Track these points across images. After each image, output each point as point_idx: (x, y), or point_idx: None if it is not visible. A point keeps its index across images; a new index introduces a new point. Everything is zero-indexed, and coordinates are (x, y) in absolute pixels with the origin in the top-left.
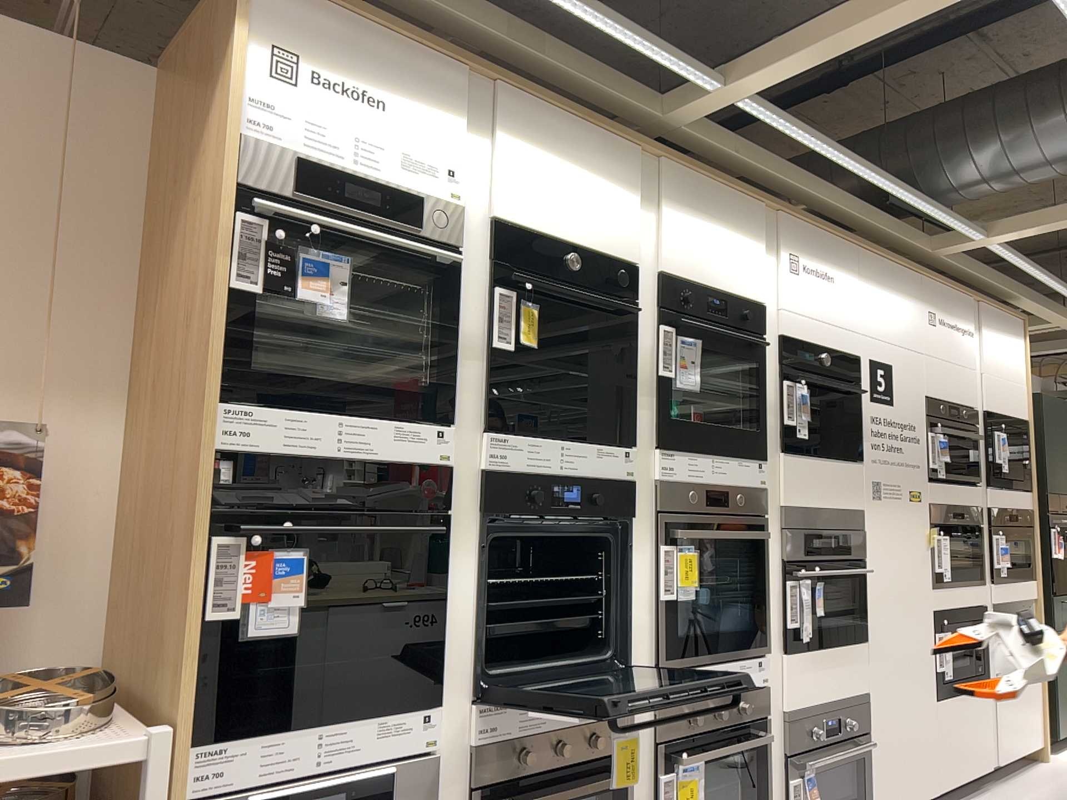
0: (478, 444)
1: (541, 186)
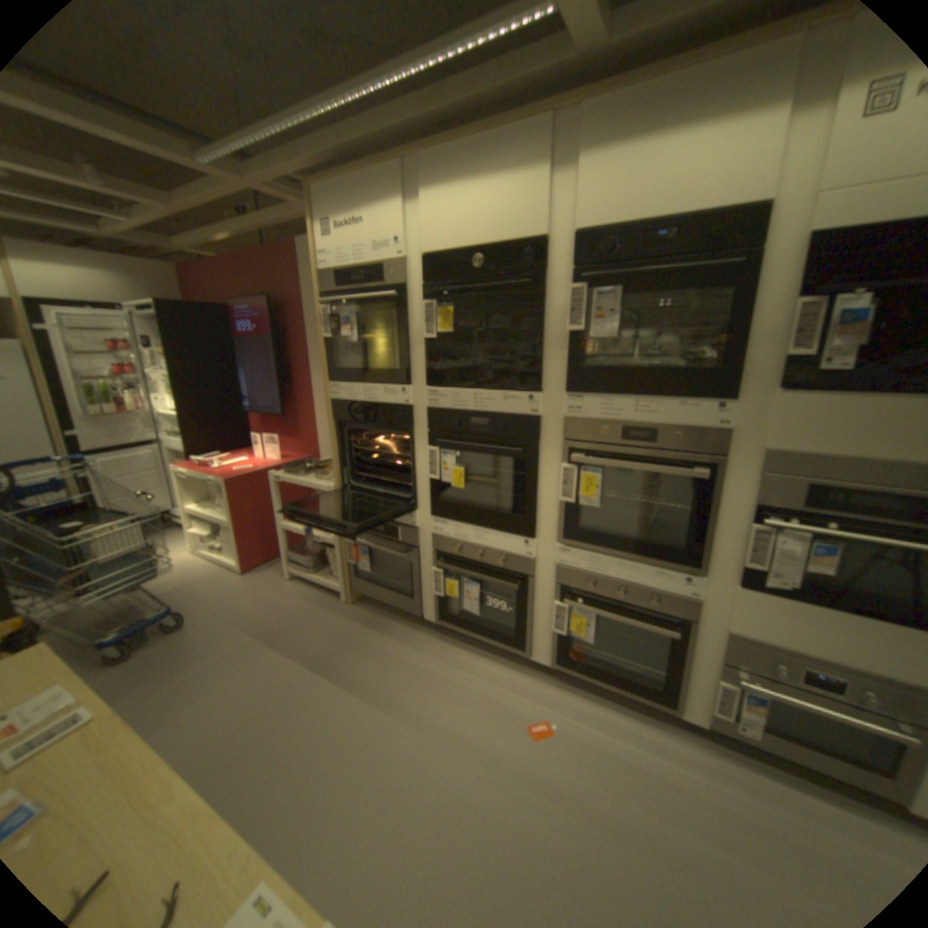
0: (425, 396)
1: (449, 208)
